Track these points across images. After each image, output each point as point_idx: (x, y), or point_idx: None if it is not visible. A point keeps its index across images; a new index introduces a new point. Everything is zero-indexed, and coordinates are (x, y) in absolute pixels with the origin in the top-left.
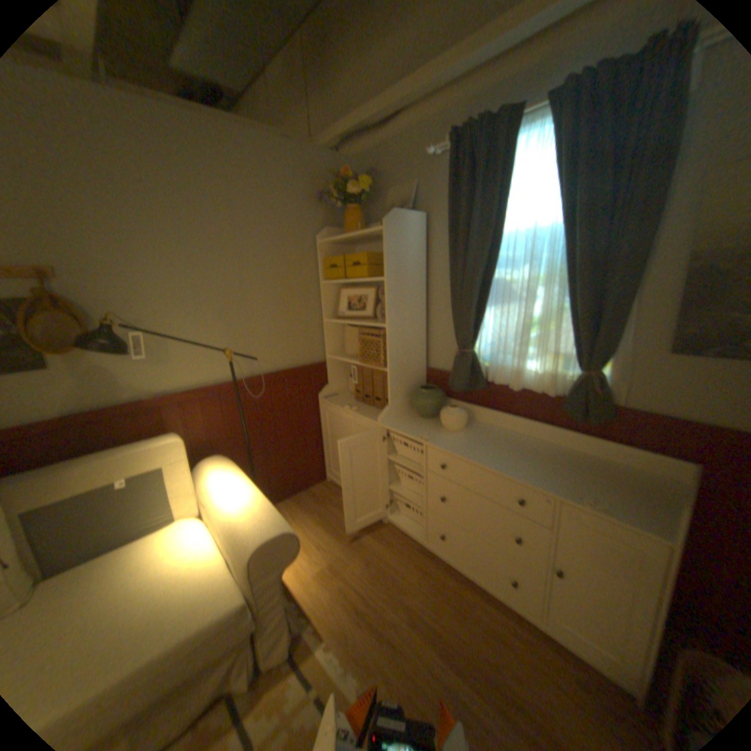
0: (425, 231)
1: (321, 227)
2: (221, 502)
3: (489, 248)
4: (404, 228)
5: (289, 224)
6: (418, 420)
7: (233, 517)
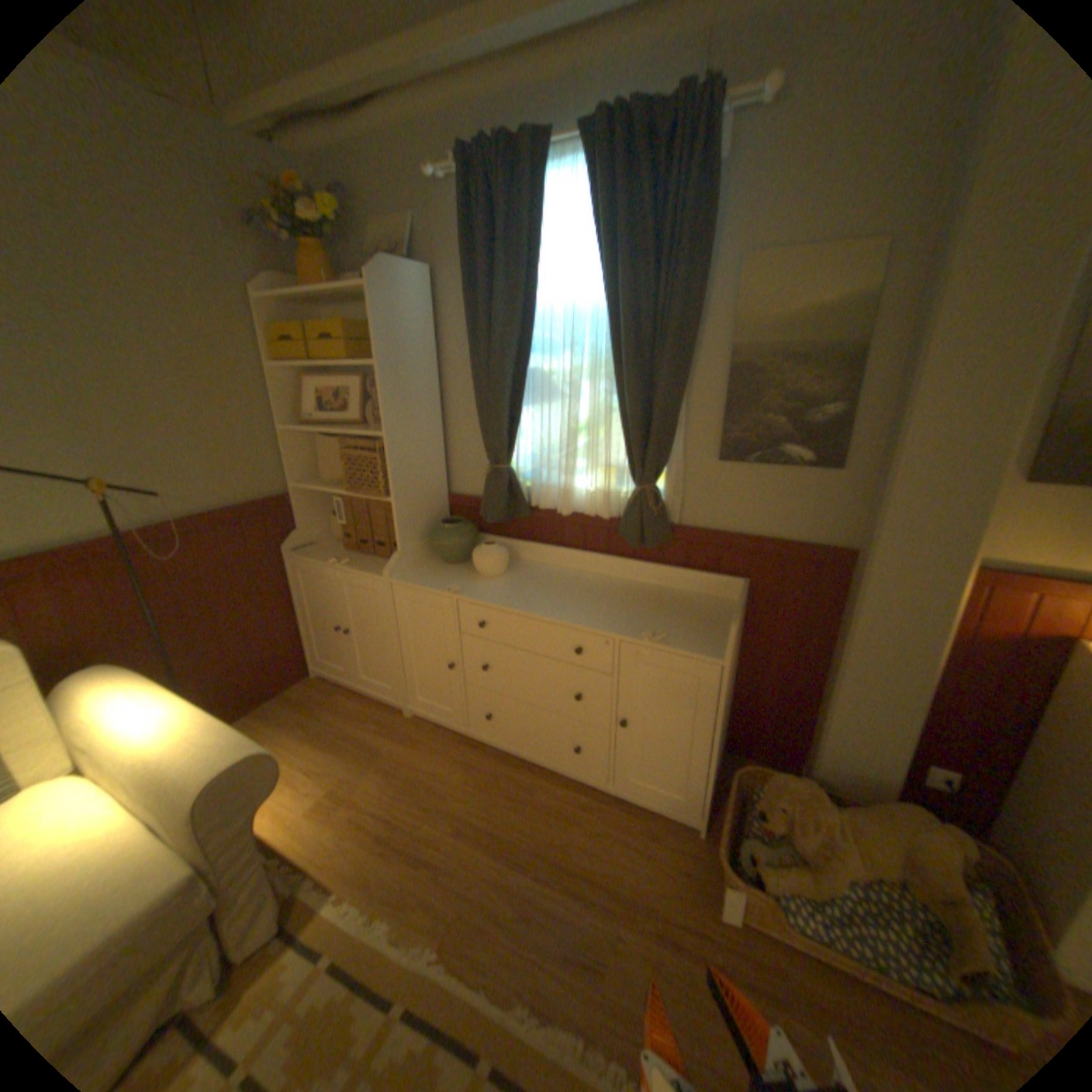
0: (430, 293)
1: (254, 270)
2: (121, 733)
3: (519, 326)
4: (397, 286)
5: (192, 259)
6: (442, 567)
7: (150, 751)
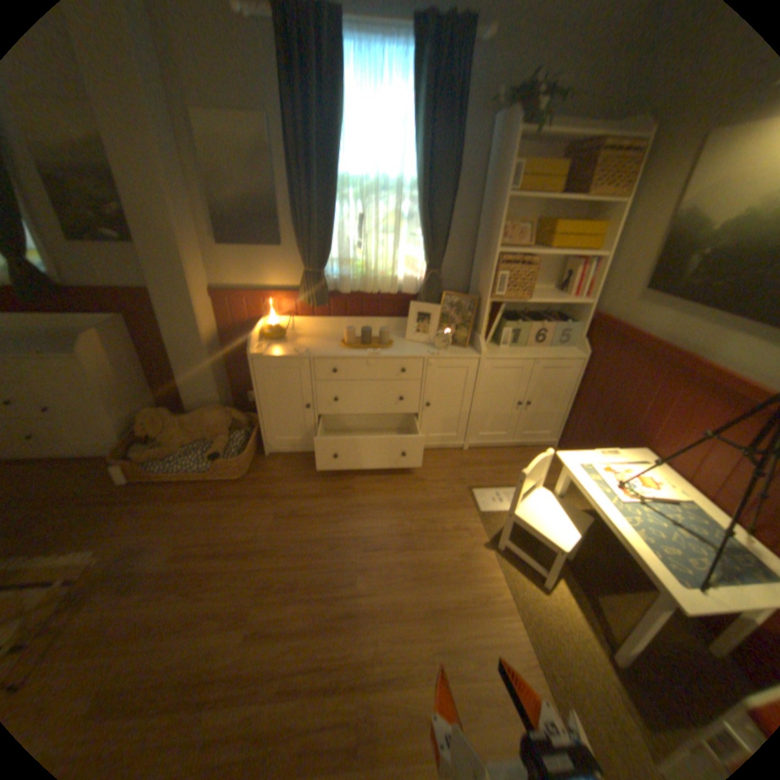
0: None
1: None
2: None
3: None
4: None
5: None
6: None
7: None
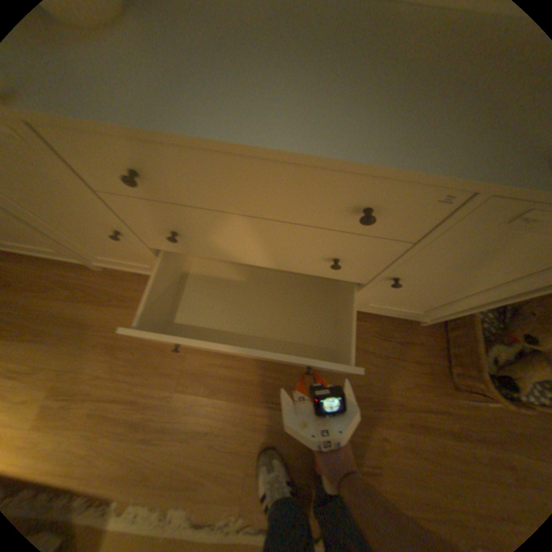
0: None
1: None
2: None
3: None
4: None
5: None
6: None
7: None
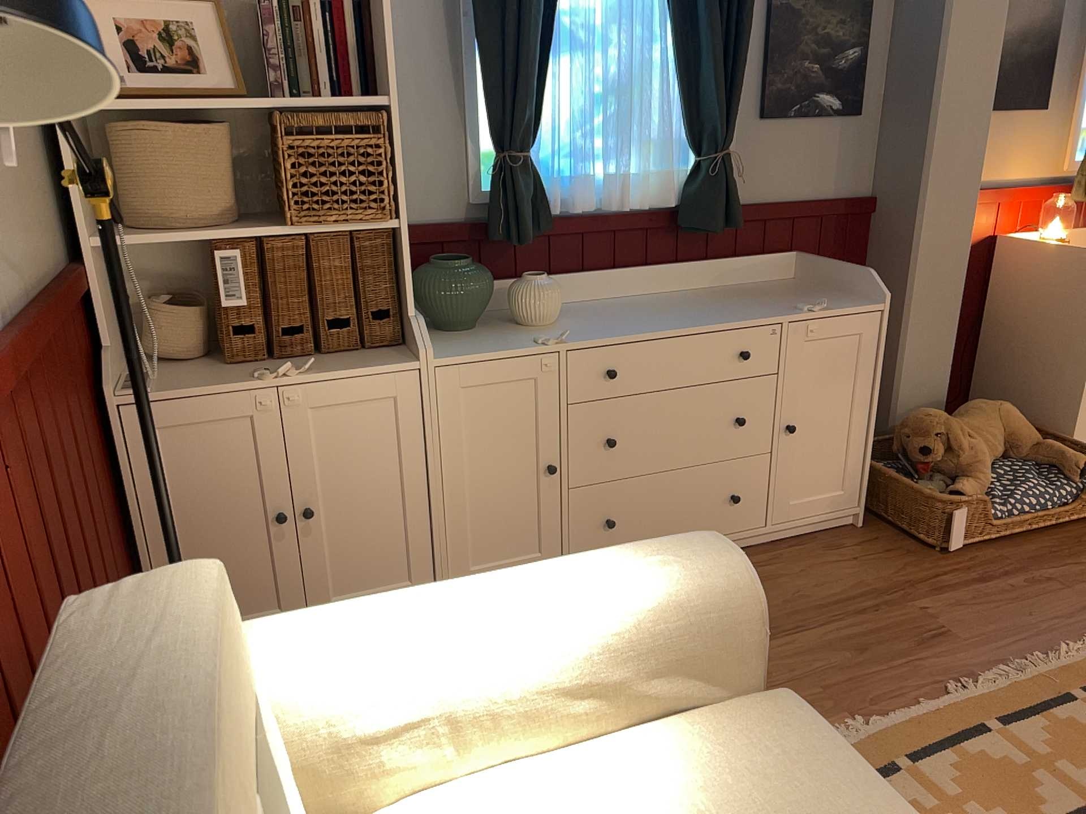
0: None
1: None
2: (498, 630)
3: None
4: None
5: None
6: (461, 334)
7: (599, 604)
